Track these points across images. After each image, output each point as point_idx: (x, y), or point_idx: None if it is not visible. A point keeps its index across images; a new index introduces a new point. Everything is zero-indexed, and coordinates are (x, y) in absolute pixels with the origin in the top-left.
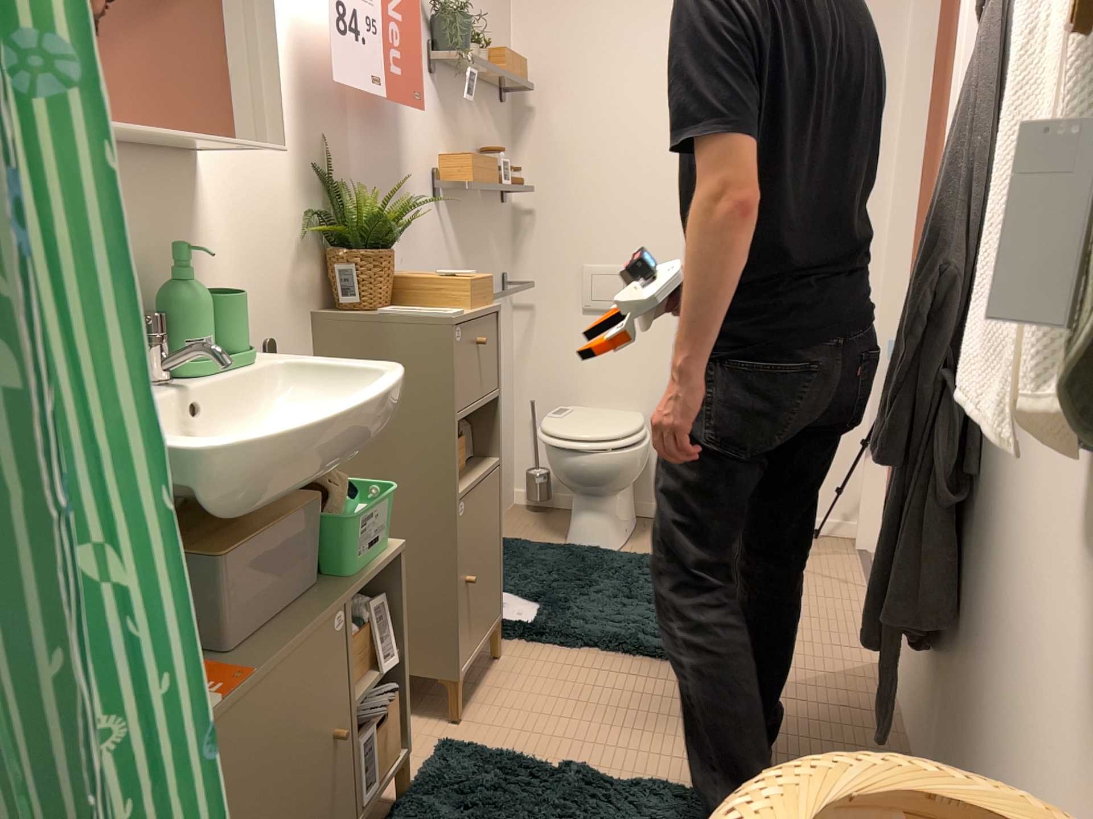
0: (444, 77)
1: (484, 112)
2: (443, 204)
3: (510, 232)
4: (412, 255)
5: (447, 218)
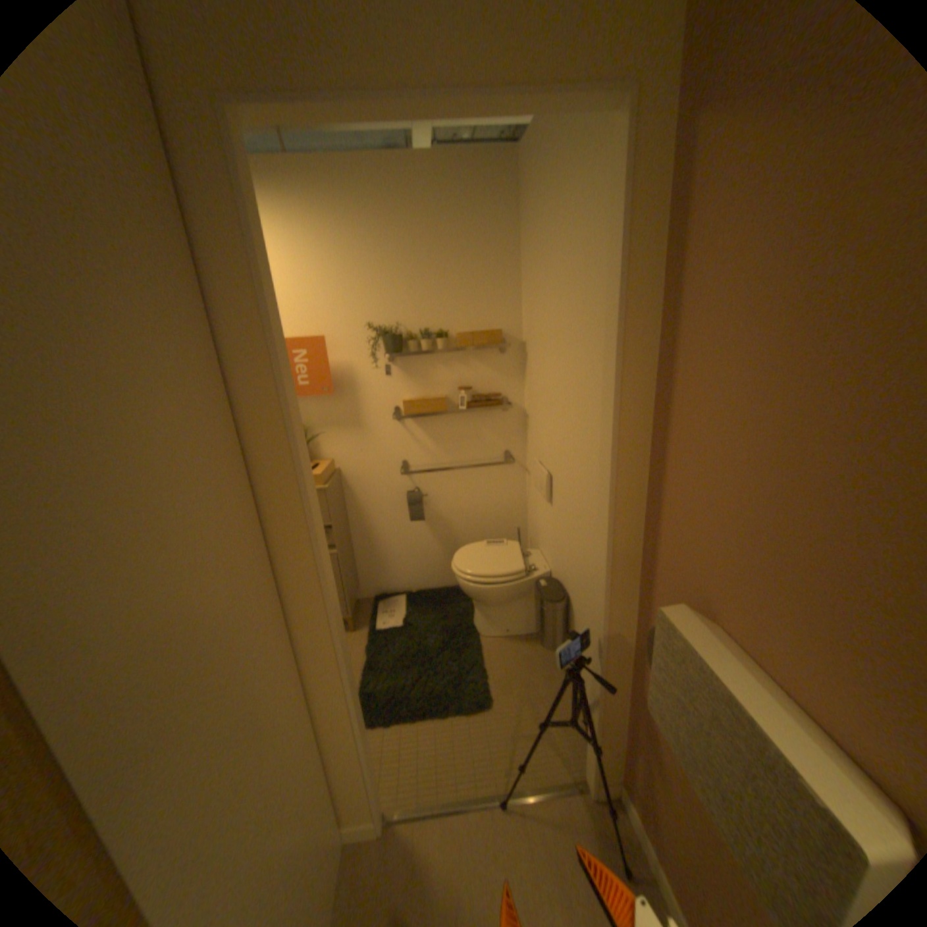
0: (405, 358)
1: (469, 362)
2: (407, 421)
3: (517, 426)
4: (369, 448)
5: (412, 428)
